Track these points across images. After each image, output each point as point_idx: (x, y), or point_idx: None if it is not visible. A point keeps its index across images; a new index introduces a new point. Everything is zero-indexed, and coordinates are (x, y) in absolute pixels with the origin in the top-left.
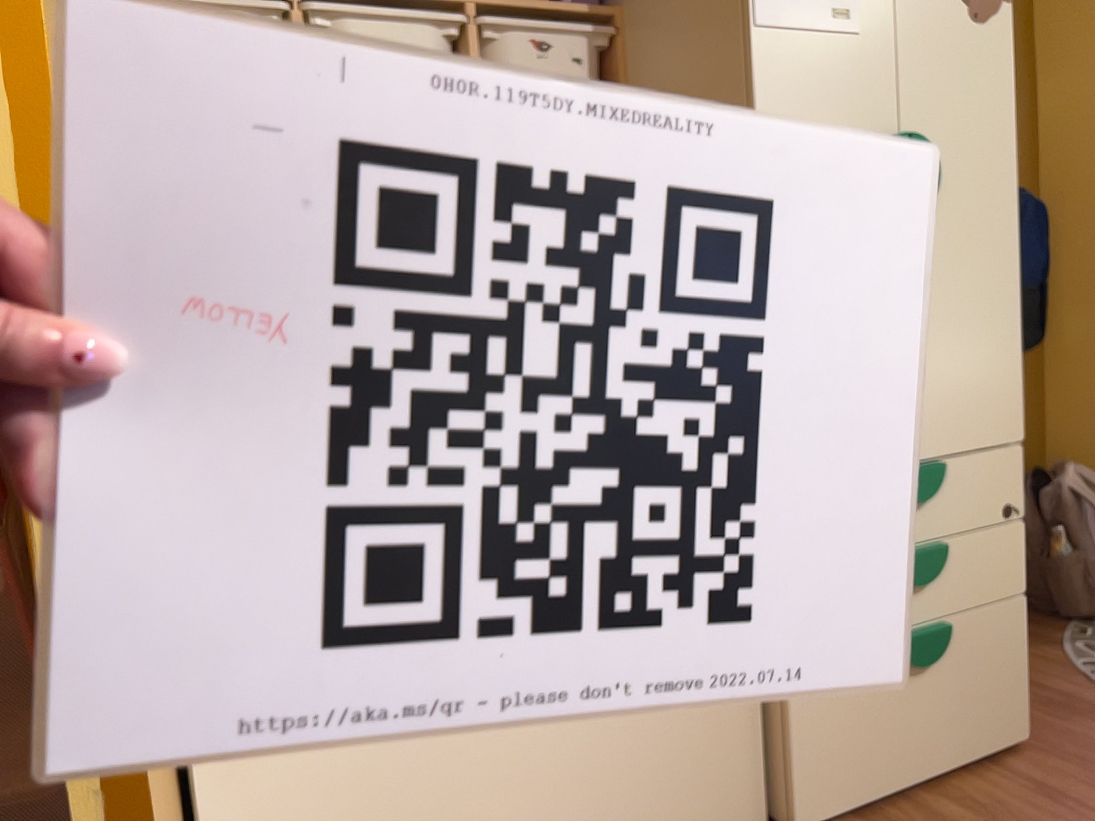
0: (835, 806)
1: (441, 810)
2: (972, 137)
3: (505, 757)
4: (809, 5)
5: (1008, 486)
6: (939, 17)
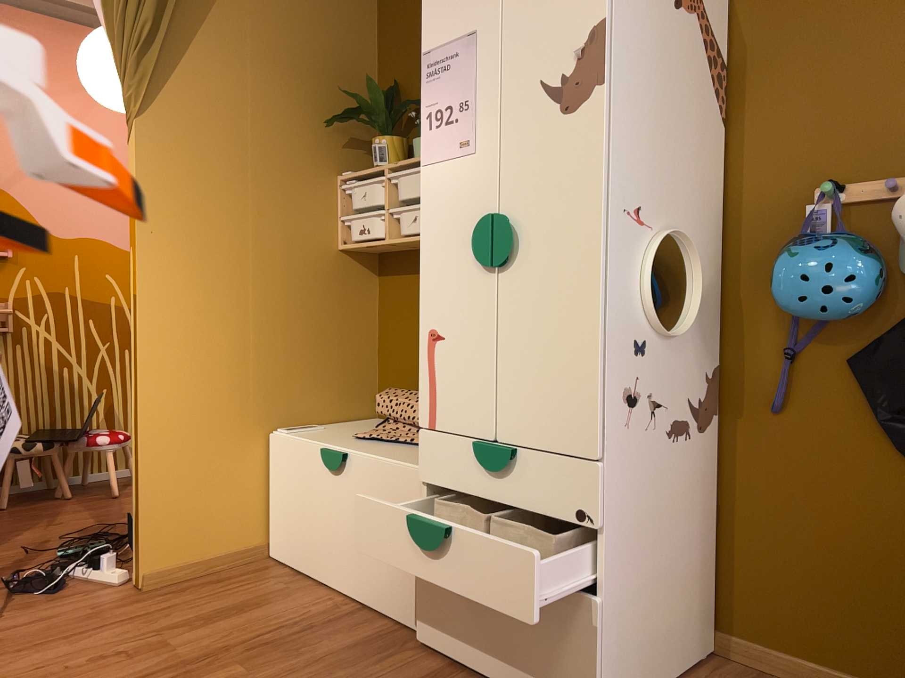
0: (436, 644)
1: (314, 516)
2: (556, 206)
3: (331, 508)
4: (447, 145)
5: (580, 495)
6: (532, 122)
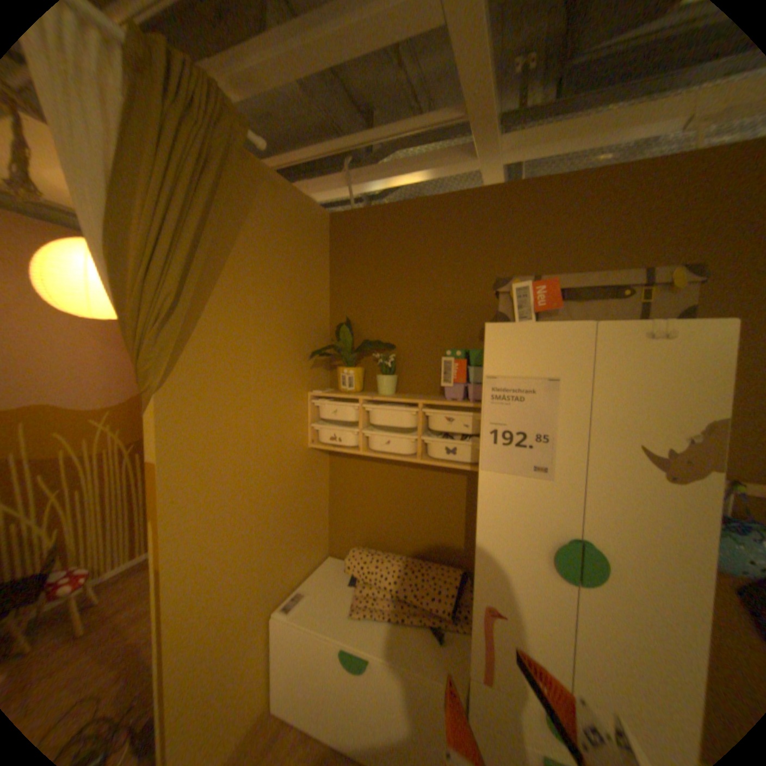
0: None
1: (328, 698)
2: (657, 555)
3: (349, 697)
4: (517, 463)
5: None
6: (630, 478)
